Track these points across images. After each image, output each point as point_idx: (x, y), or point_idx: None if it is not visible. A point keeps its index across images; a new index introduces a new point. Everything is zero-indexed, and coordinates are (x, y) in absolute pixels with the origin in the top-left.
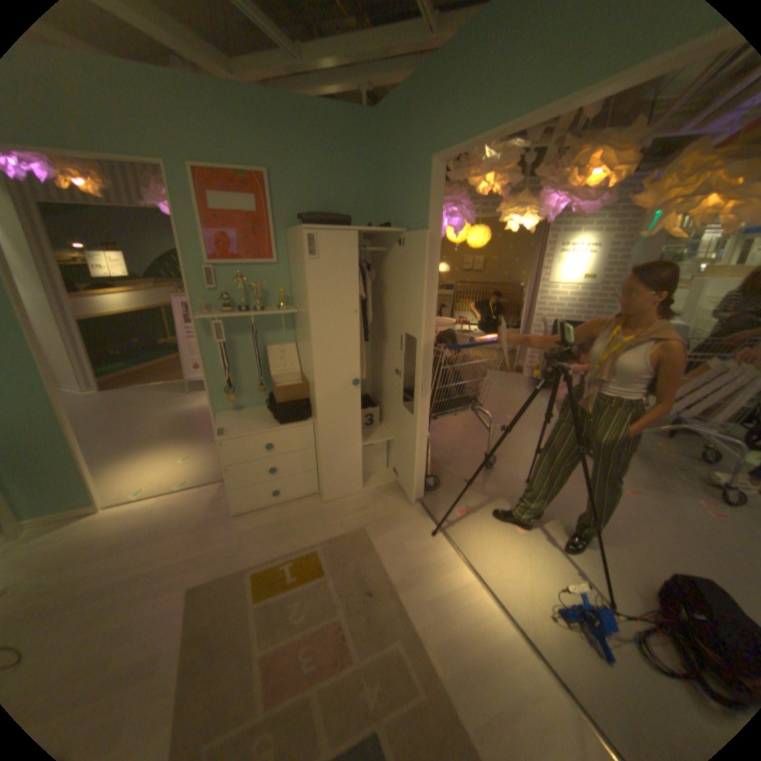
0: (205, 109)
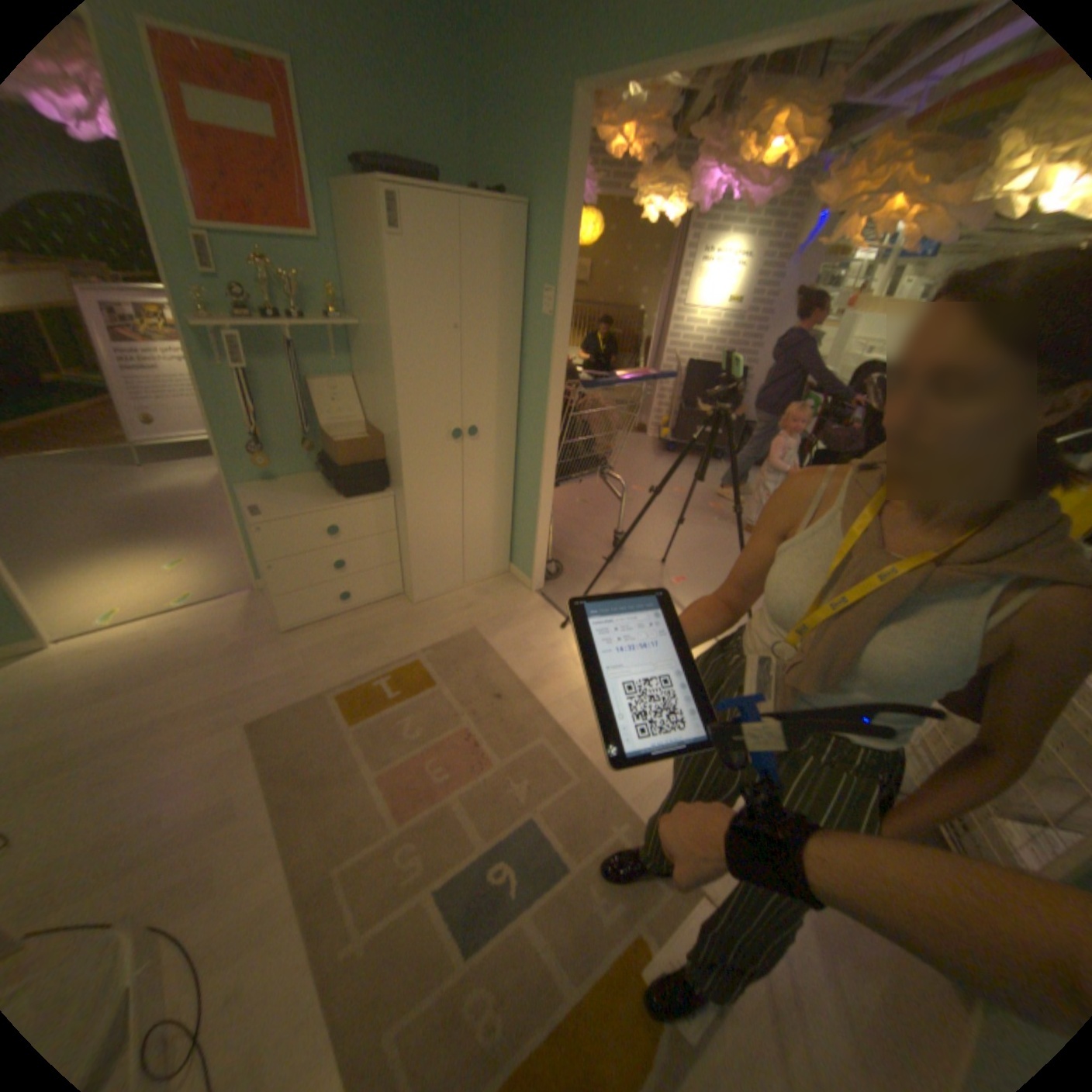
0: None
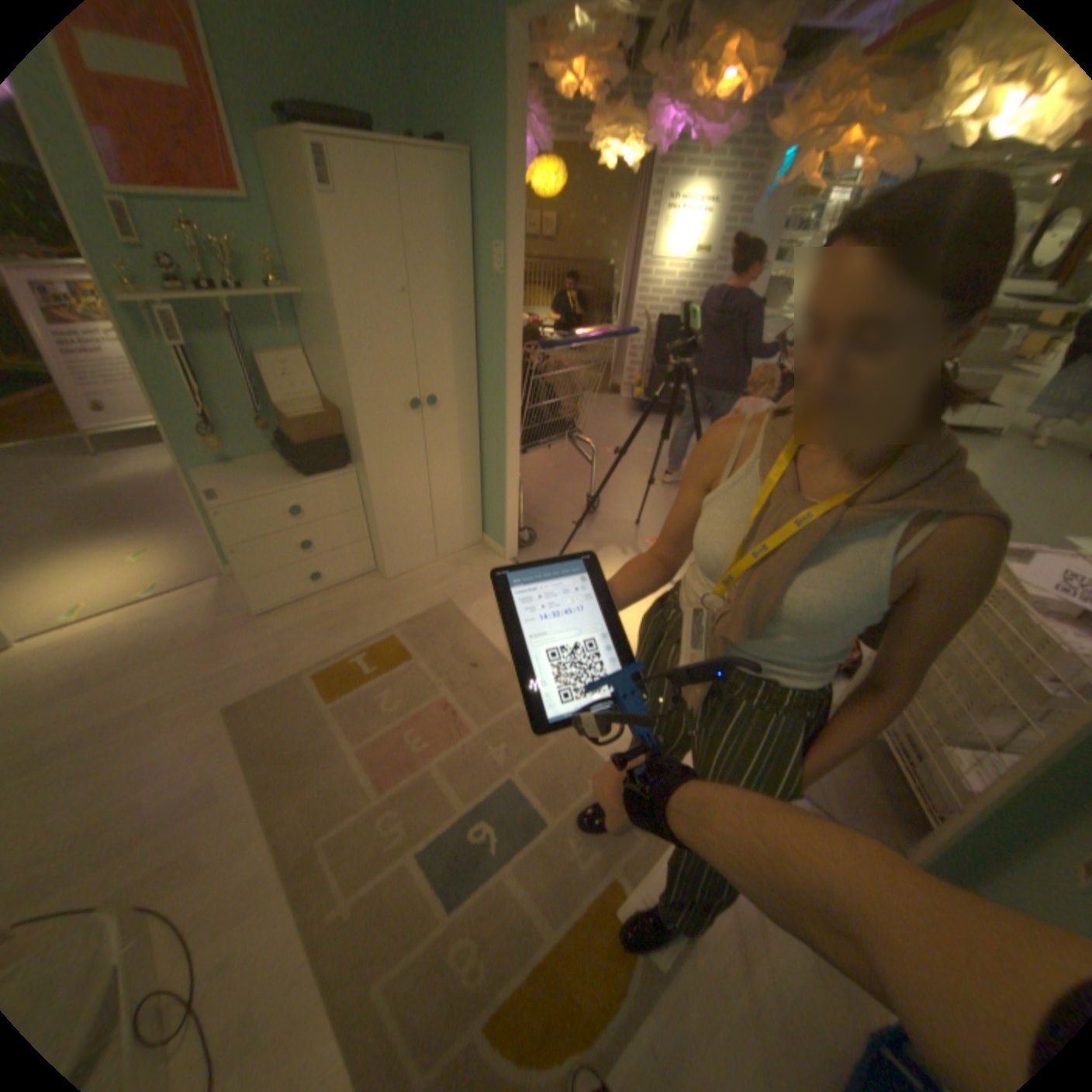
0: None
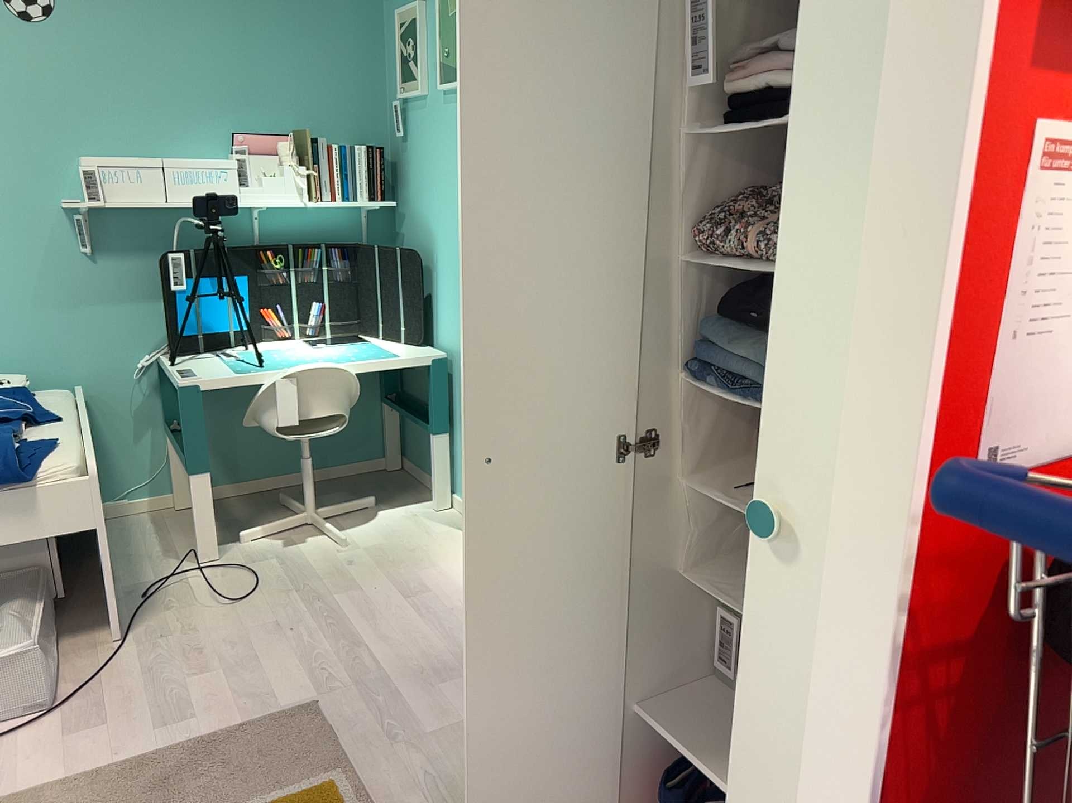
0: None
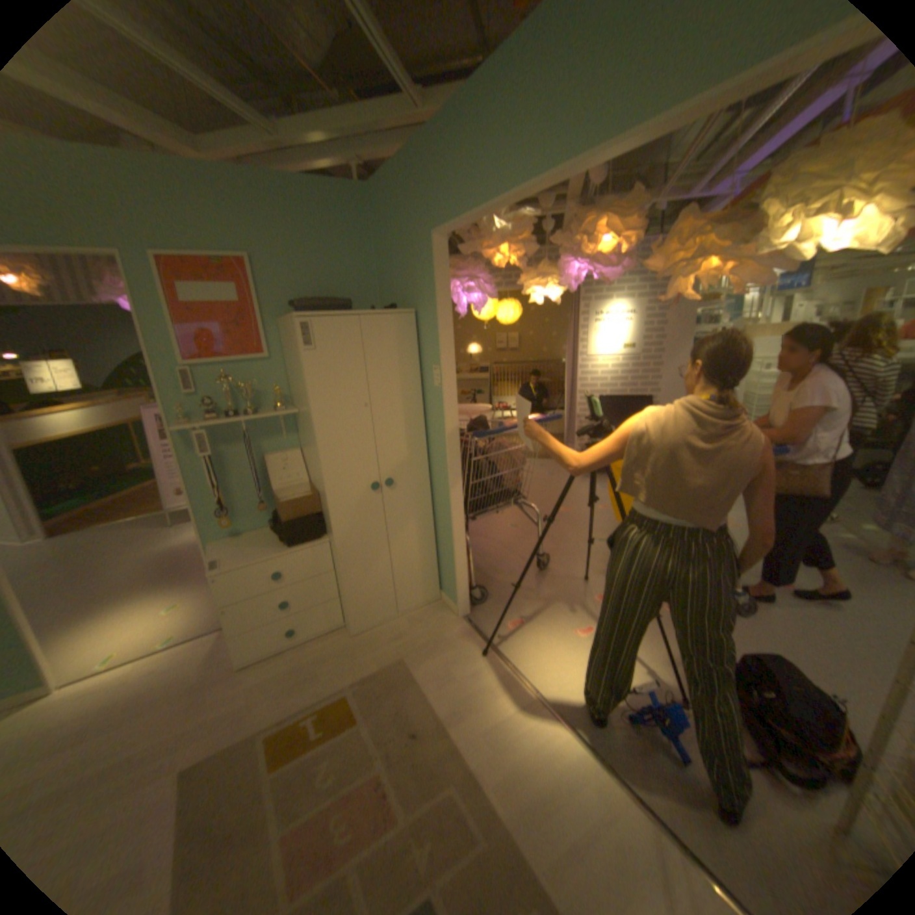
0: (167, 190)
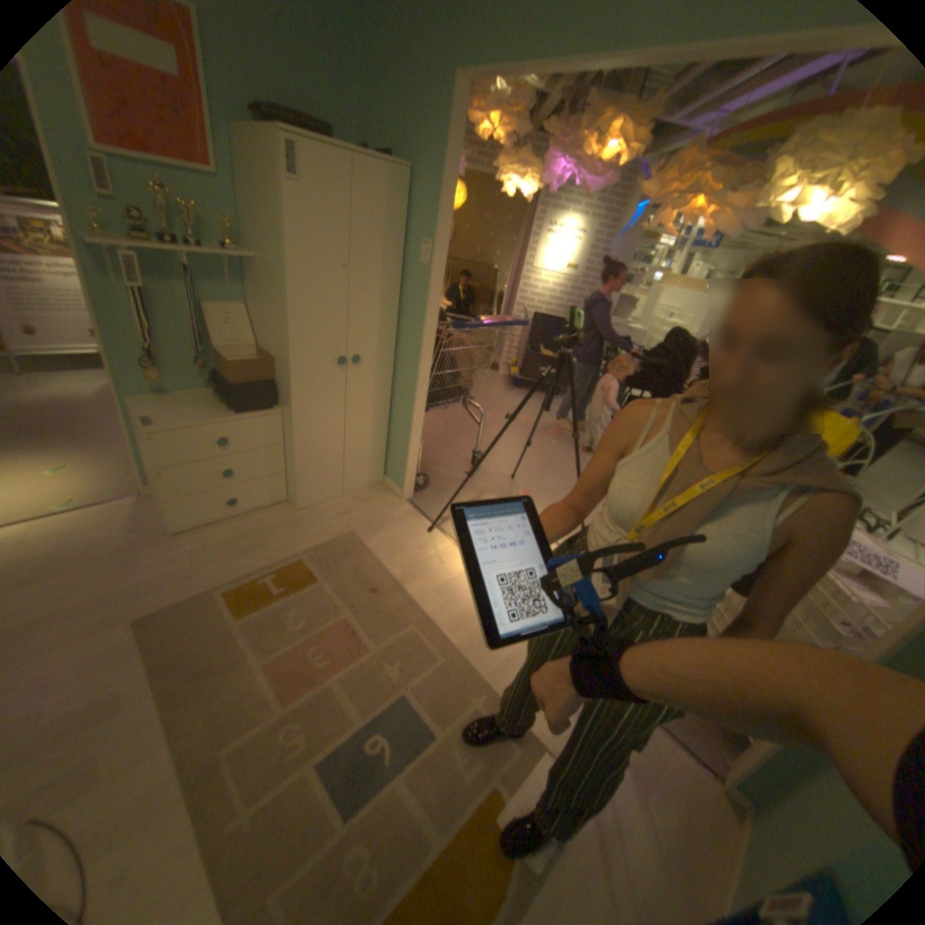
0: None
